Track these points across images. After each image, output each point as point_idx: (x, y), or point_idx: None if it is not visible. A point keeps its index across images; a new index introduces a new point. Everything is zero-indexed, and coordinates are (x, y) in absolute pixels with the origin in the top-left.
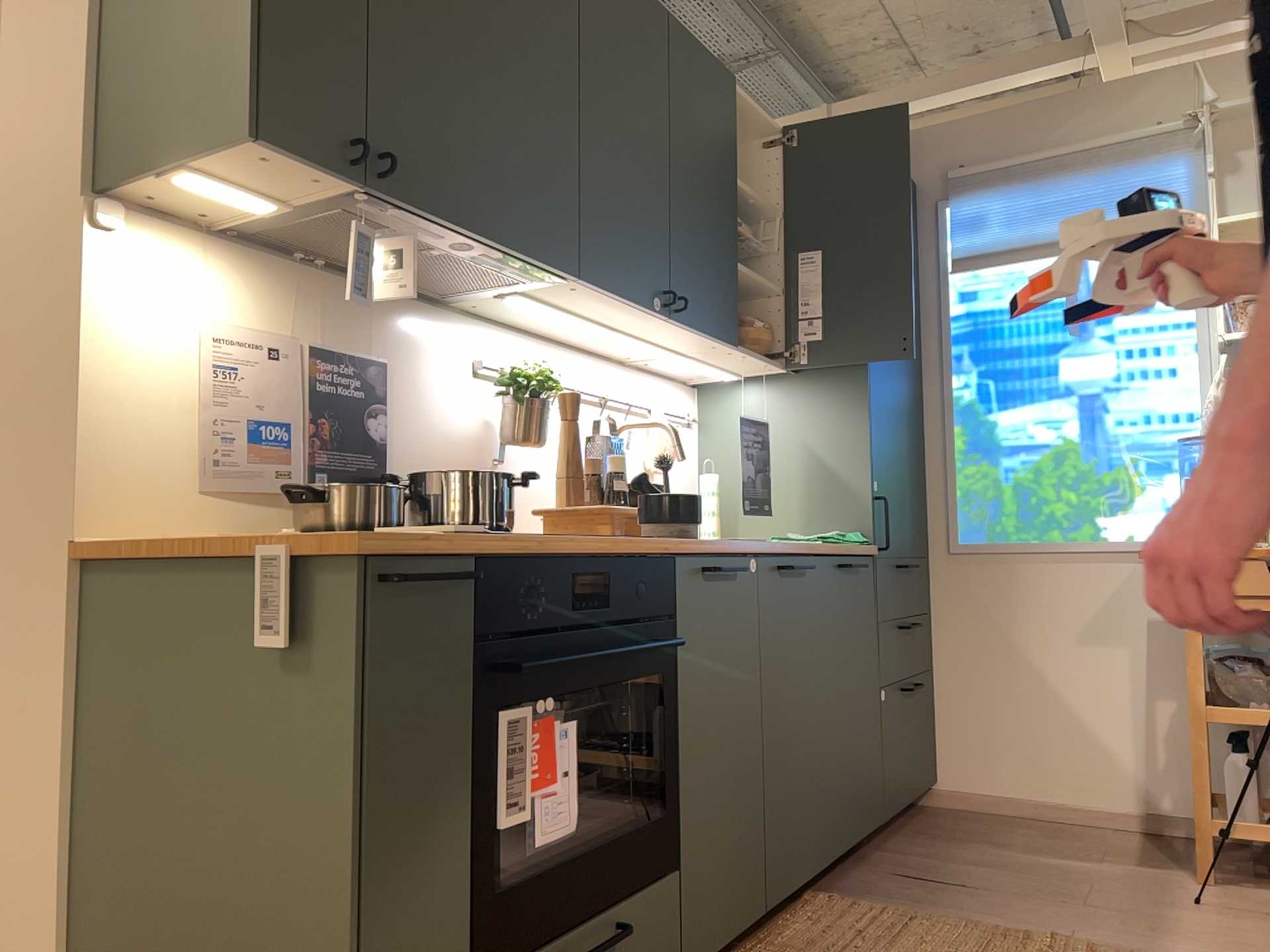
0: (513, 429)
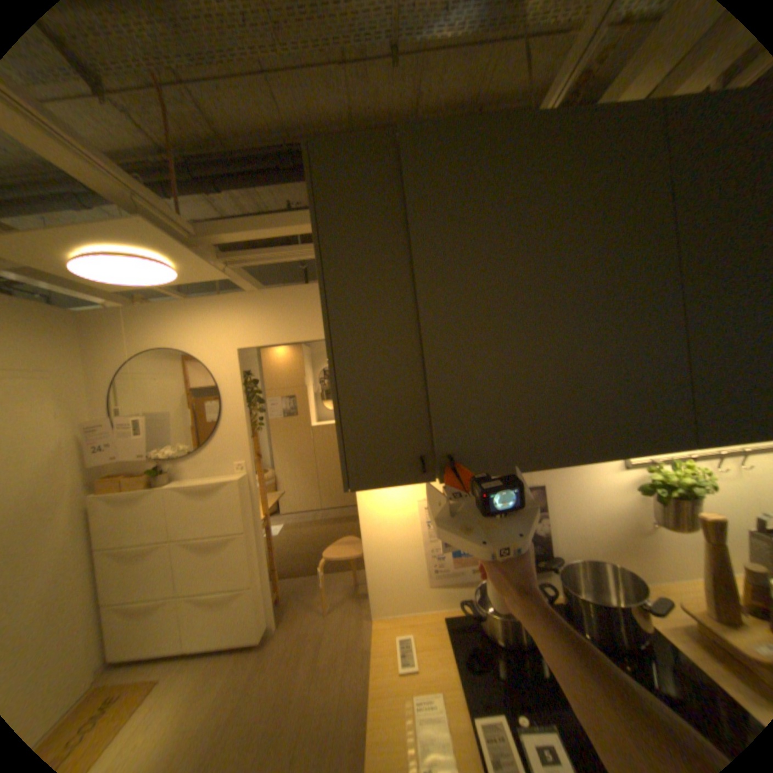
0: (665, 515)
